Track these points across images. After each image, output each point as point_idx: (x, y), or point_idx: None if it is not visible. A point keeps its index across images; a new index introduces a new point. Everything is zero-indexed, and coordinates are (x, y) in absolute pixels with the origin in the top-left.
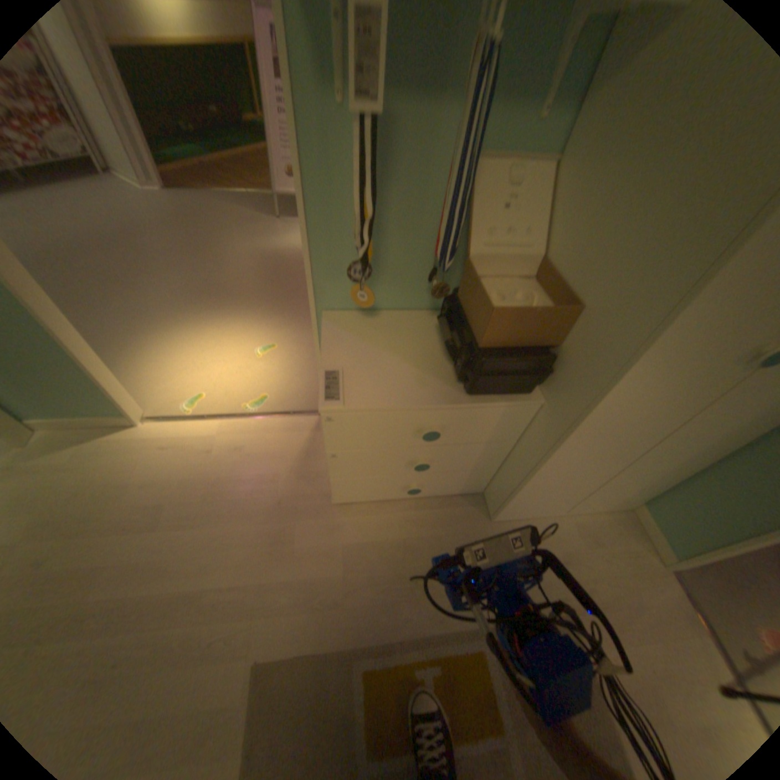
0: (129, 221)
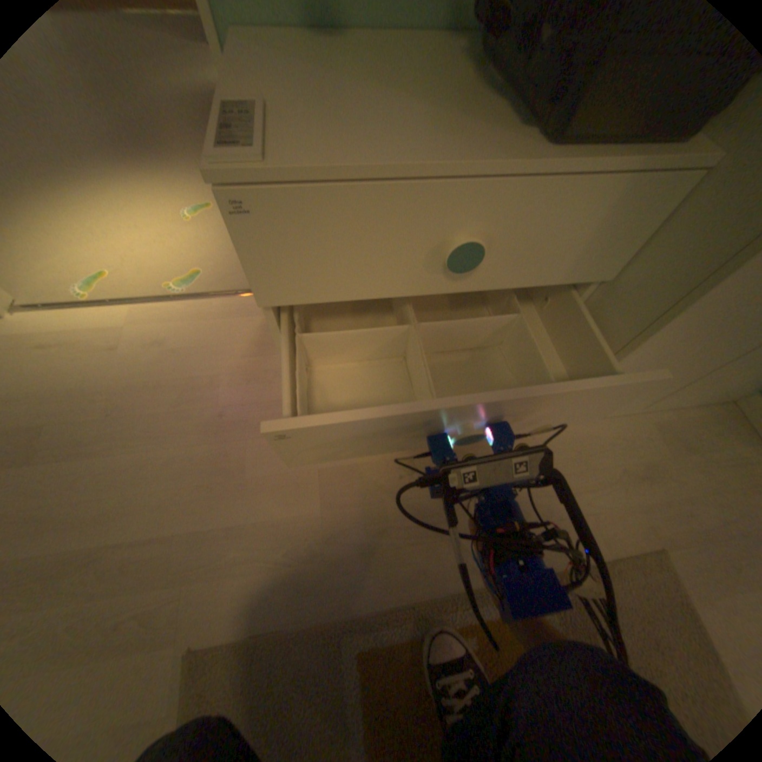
0: None
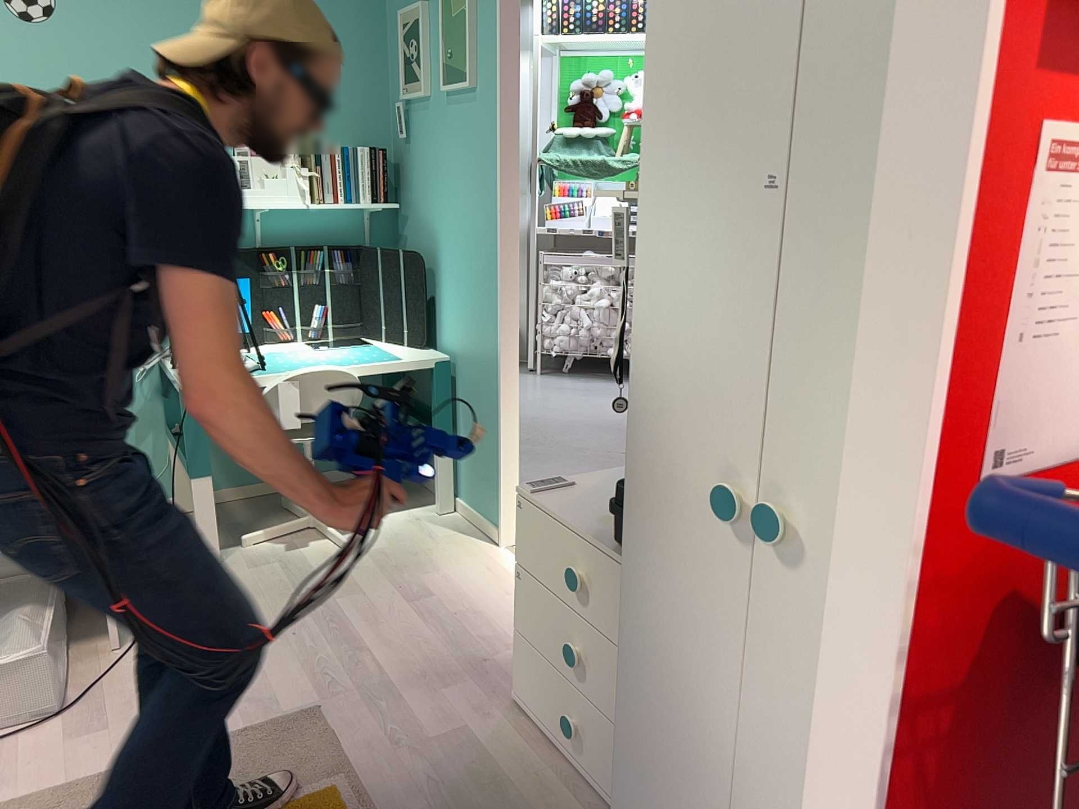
0: None
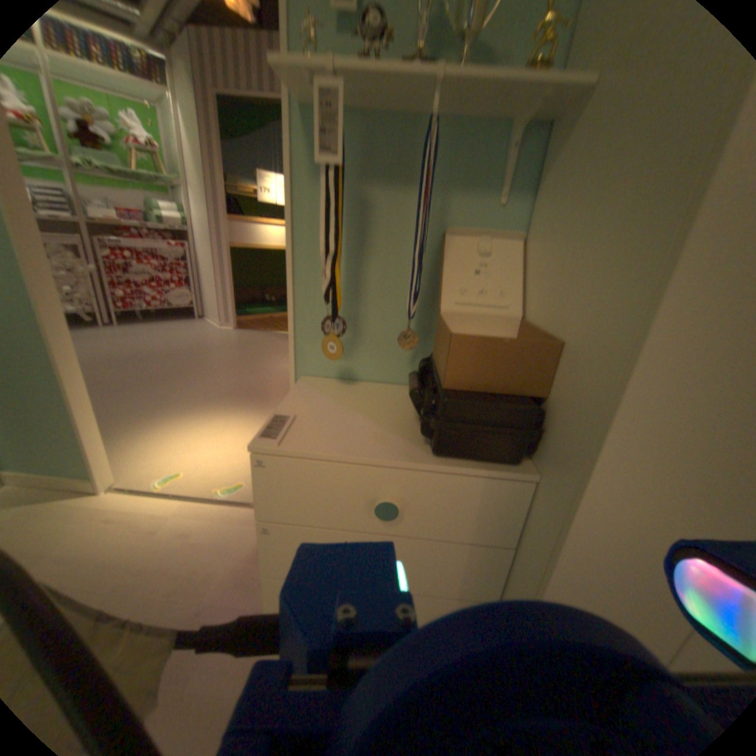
0: (198, 345)
